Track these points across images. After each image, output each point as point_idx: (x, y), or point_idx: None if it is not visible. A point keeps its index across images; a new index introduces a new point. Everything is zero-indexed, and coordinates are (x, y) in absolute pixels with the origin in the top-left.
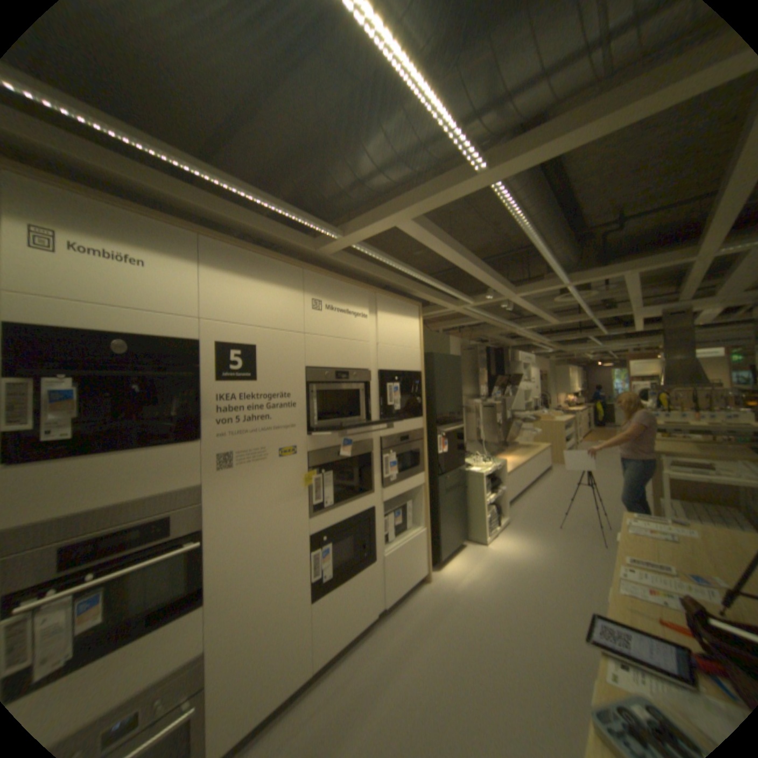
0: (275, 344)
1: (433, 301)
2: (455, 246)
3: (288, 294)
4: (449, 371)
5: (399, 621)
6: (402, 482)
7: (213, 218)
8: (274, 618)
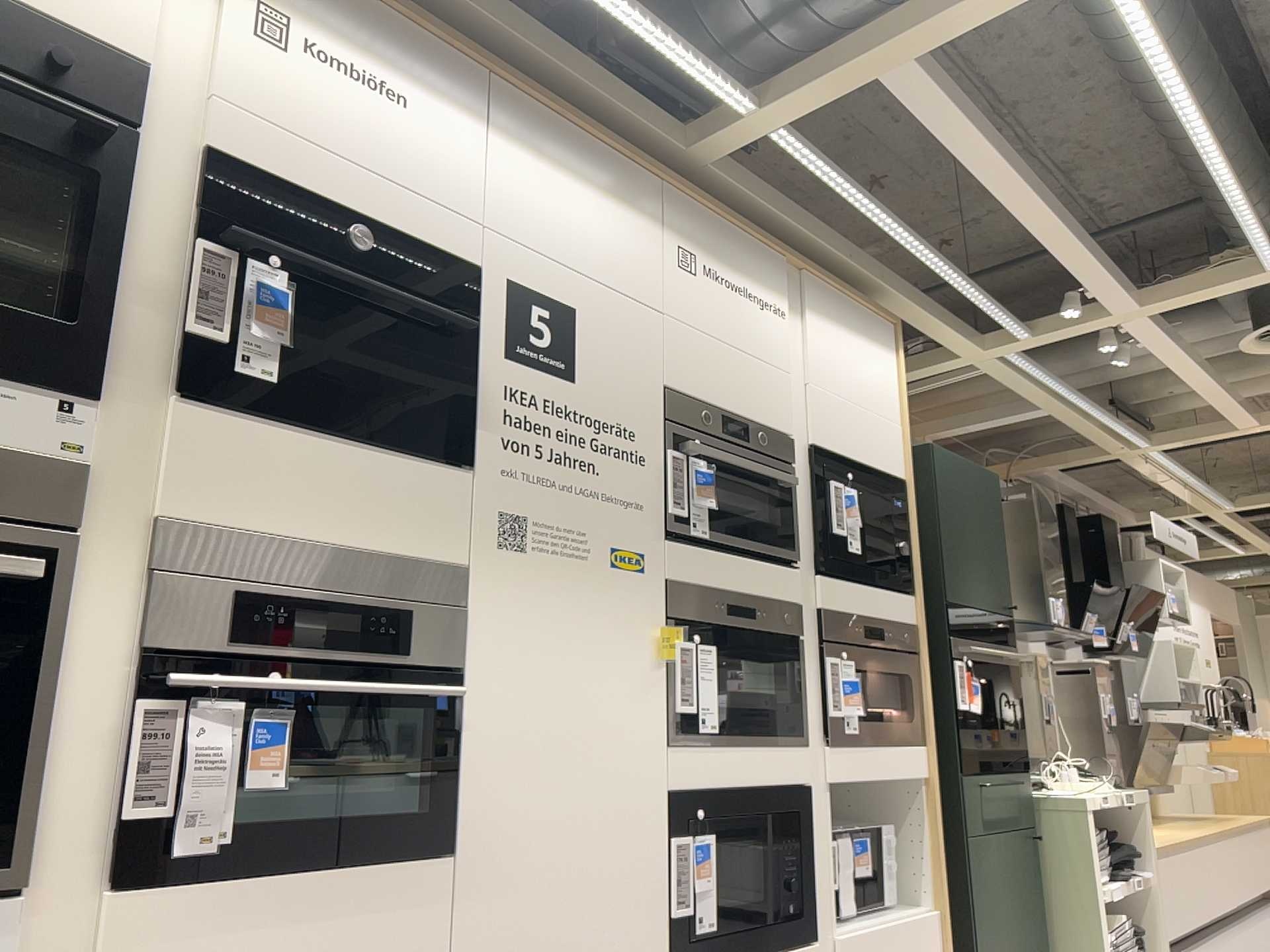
0: (609, 316)
1: (923, 324)
2: (997, 144)
3: (635, 222)
4: (971, 502)
5: None
6: (872, 747)
7: (509, 55)
8: None
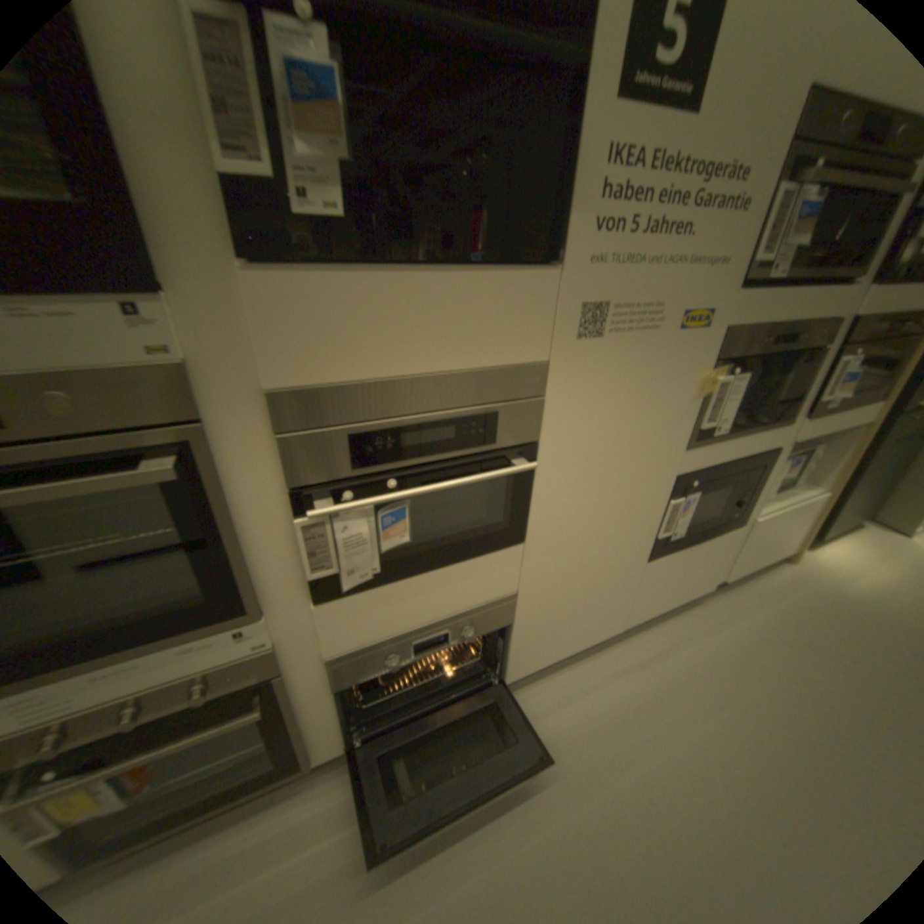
0: None
1: None
2: None
3: None
4: None
5: (742, 601)
6: (843, 413)
7: None
8: (602, 570)
